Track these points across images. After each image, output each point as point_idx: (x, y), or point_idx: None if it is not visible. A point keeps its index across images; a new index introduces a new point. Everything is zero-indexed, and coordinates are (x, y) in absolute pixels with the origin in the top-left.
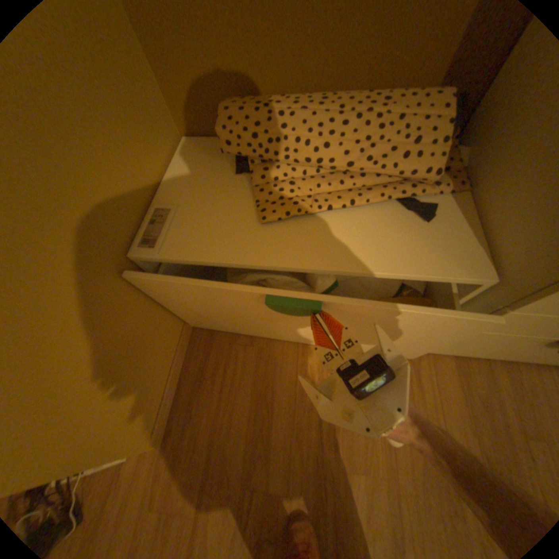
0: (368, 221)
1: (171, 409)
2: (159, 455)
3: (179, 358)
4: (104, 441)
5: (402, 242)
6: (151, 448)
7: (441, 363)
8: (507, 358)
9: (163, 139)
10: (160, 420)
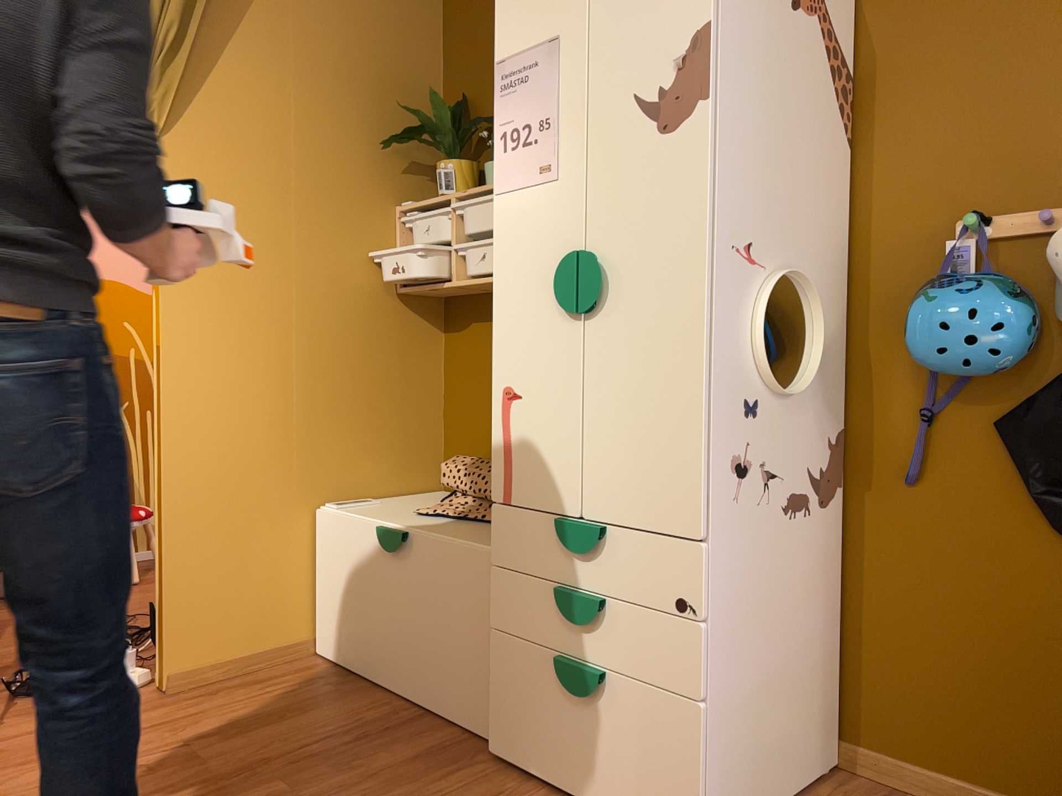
0: (479, 528)
1: (208, 685)
2: (159, 698)
3: (264, 659)
4: (180, 593)
5: (479, 535)
6: (160, 693)
7: (502, 777)
8: (580, 792)
9: (419, 481)
10: (194, 674)
